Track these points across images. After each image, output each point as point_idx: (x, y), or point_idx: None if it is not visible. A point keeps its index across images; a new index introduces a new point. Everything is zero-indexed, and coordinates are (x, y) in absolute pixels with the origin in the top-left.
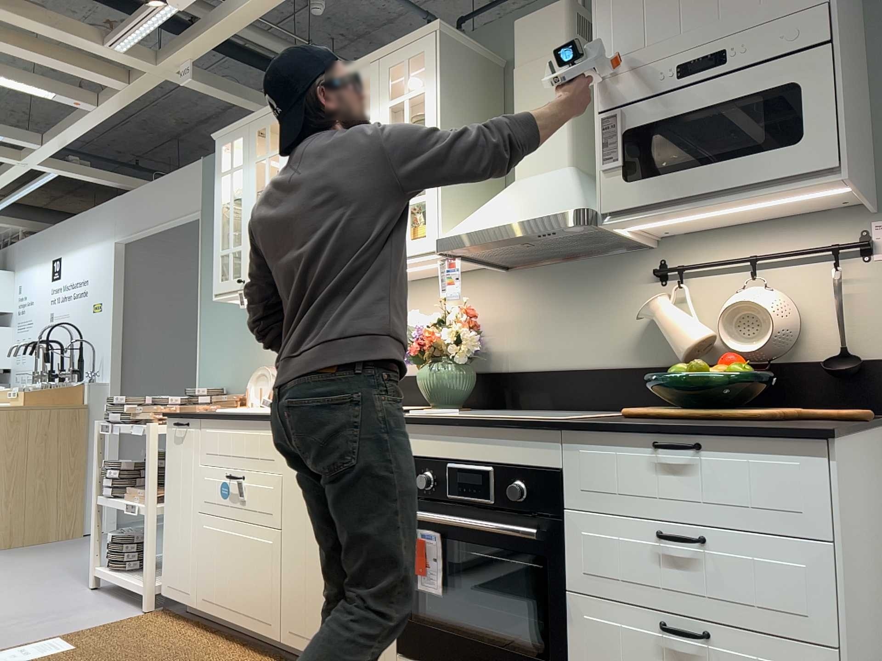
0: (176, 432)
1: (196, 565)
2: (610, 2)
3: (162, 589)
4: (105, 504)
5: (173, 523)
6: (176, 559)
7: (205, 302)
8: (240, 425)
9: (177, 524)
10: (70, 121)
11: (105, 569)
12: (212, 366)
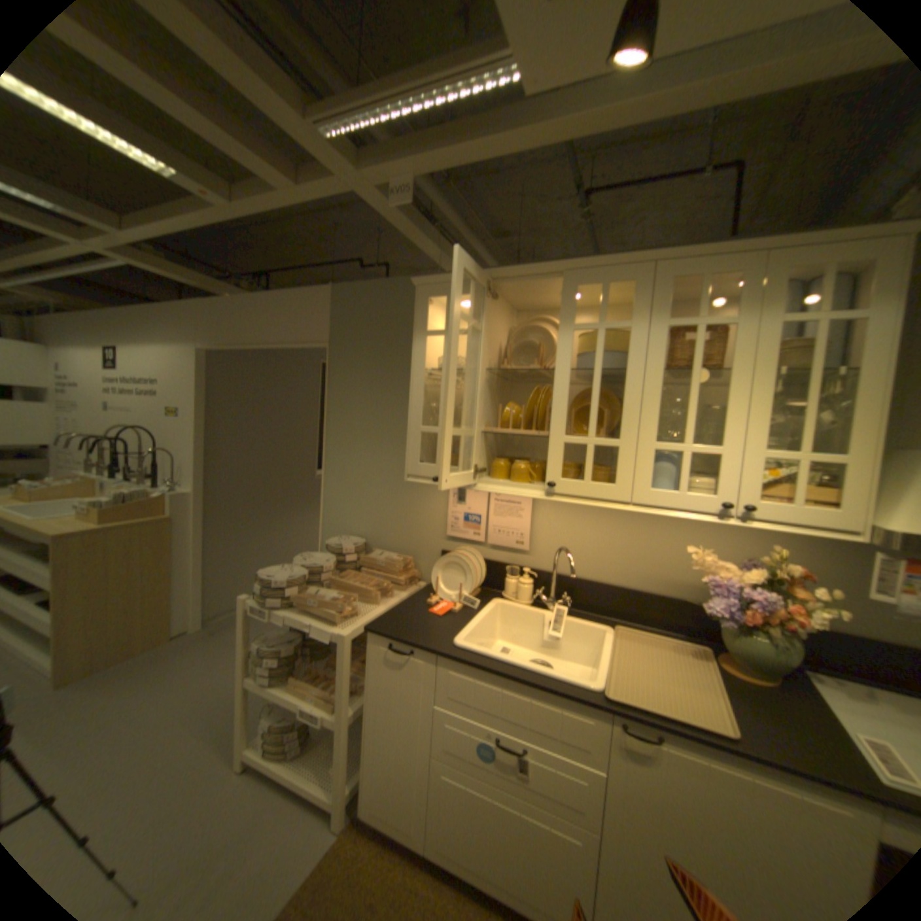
0: (387, 655)
1: (426, 813)
2: None
3: (360, 813)
4: (257, 694)
5: (381, 753)
6: (387, 793)
7: (332, 444)
8: (521, 689)
9: (389, 757)
10: (166, 207)
11: (259, 759)
12: (343, 511)
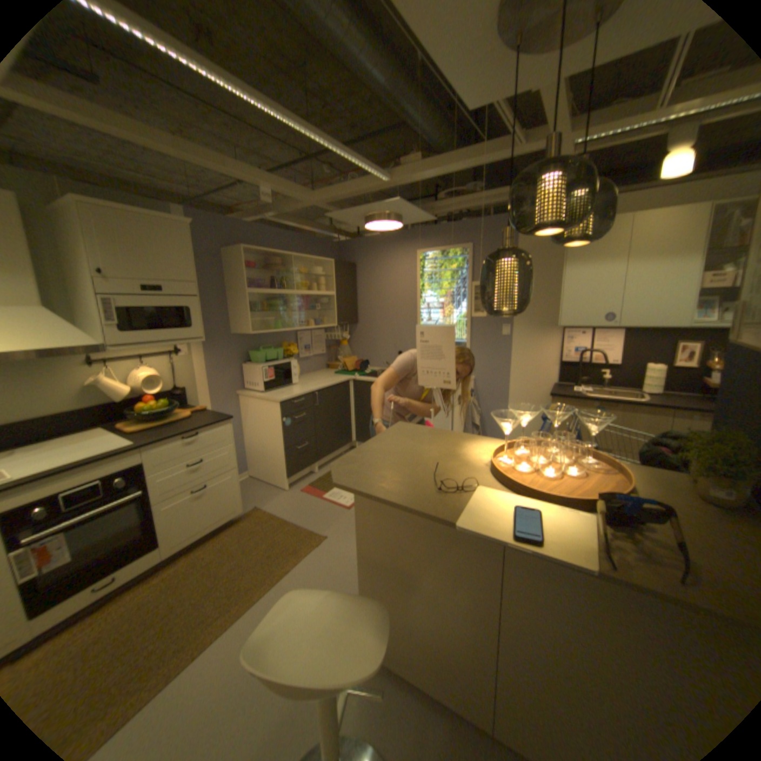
0: None
1: None
2: (98, 237)
3: None
4: None
5: None
6: None
7: None
8: None
9: None
10: None
11: None
12: None
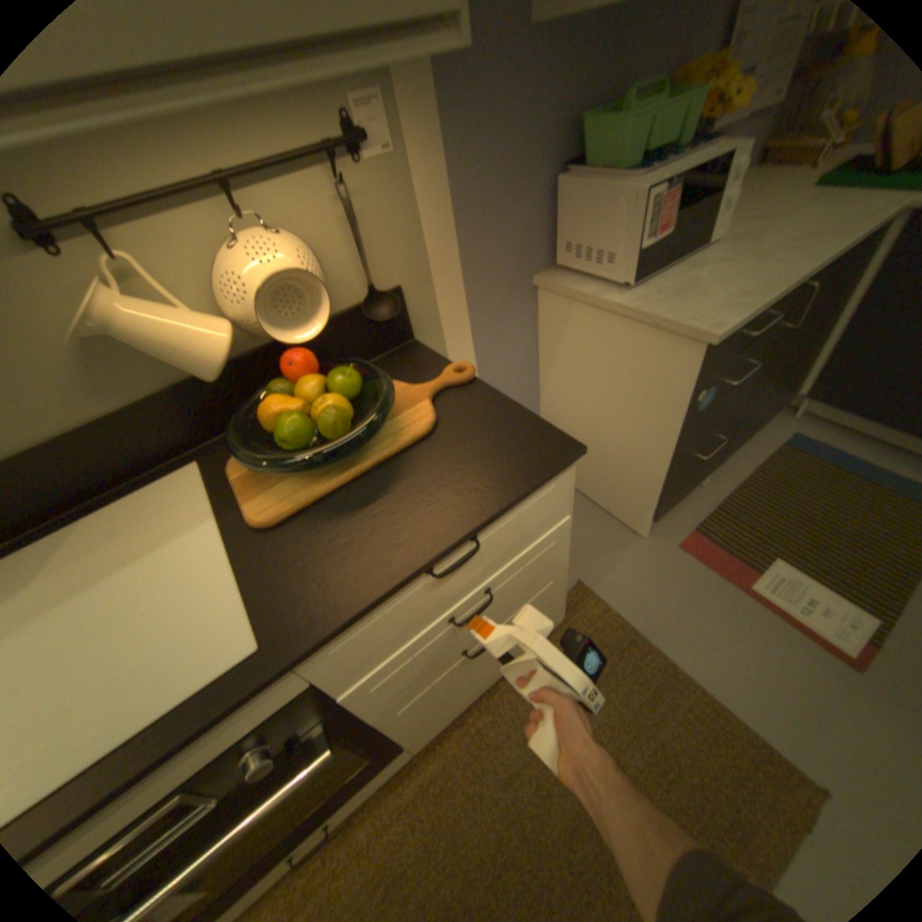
0: None
1: None
2: None
3: None
4: None
5: None
6: None
7: None
8: None
9: None
10: None
11: None
12: None
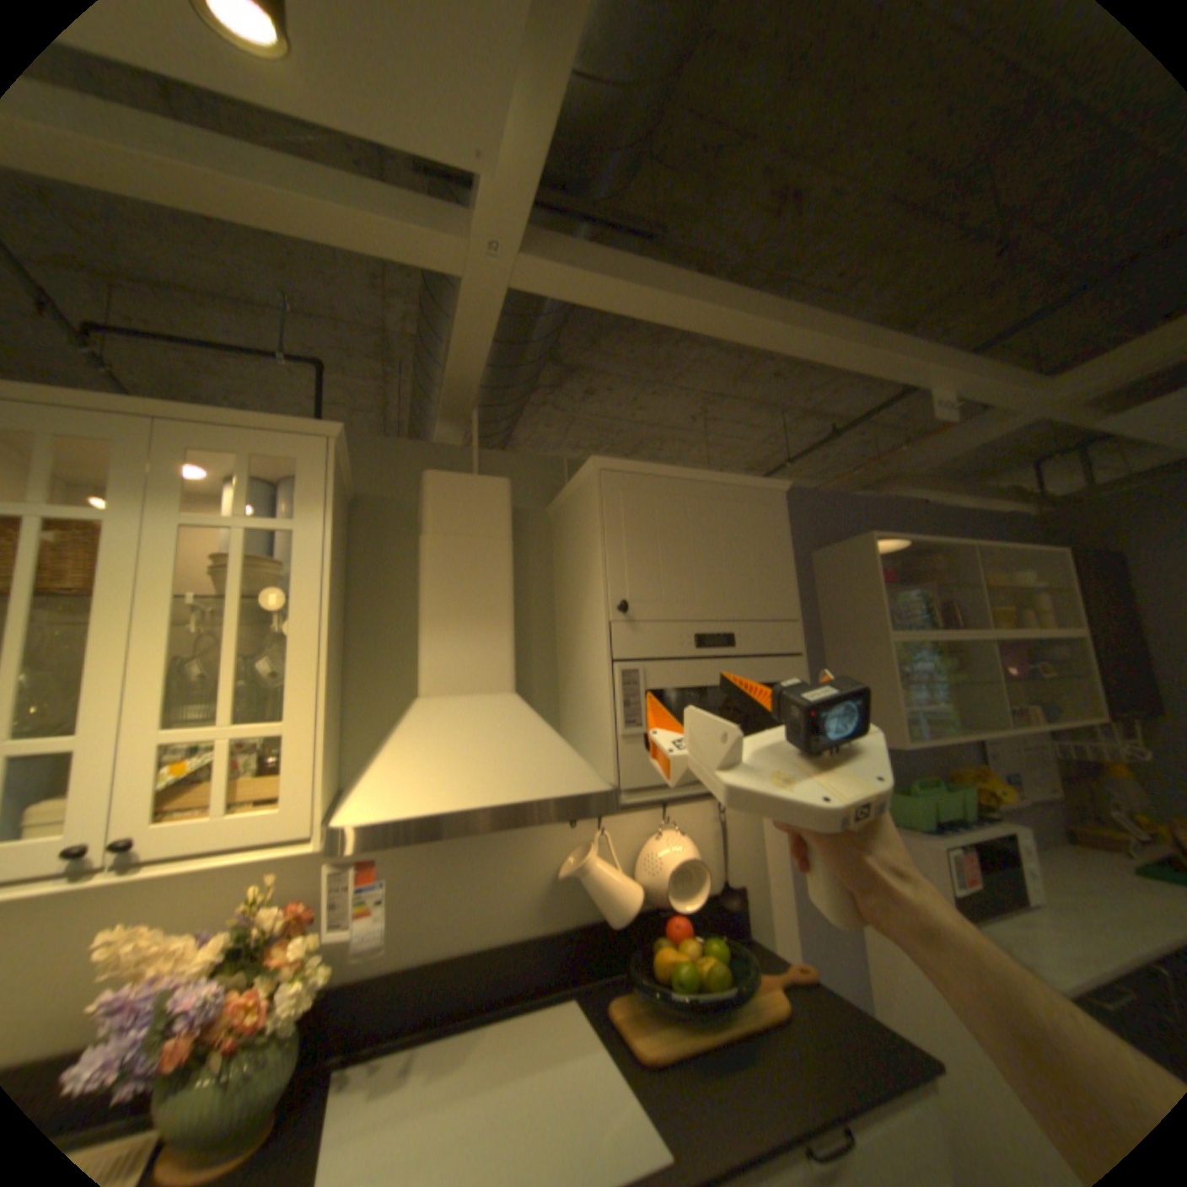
0: None
1: None
2: (626, 533)
3: None
4: None
5: None
6: None
7: None
8: None
9: None
10: None
11: None
12: None
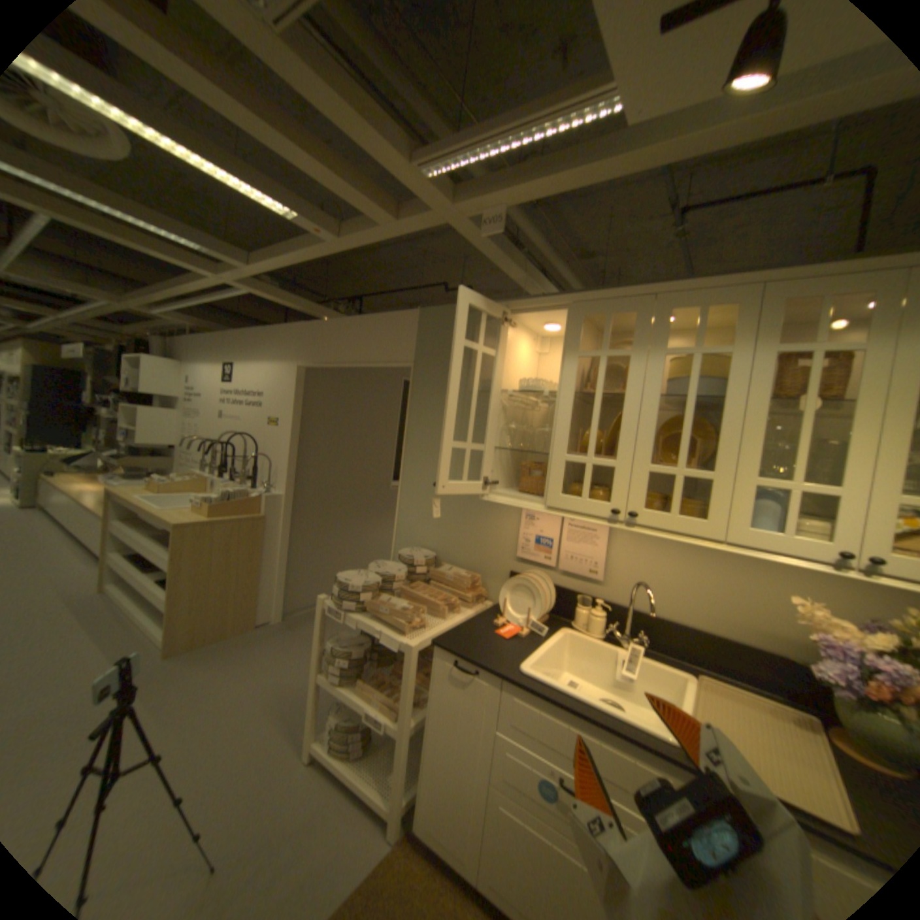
0: (452, 671)
1: (481, 842)
2: None
3: (415, 827)
4: (328, 690)
5: (440, 770)
6: (442, 812)
7: (411, 457)
8: (590, 730)
9: (447, 776)
10: (286, 243)
11: (324, 754)
12: (416, 523)
